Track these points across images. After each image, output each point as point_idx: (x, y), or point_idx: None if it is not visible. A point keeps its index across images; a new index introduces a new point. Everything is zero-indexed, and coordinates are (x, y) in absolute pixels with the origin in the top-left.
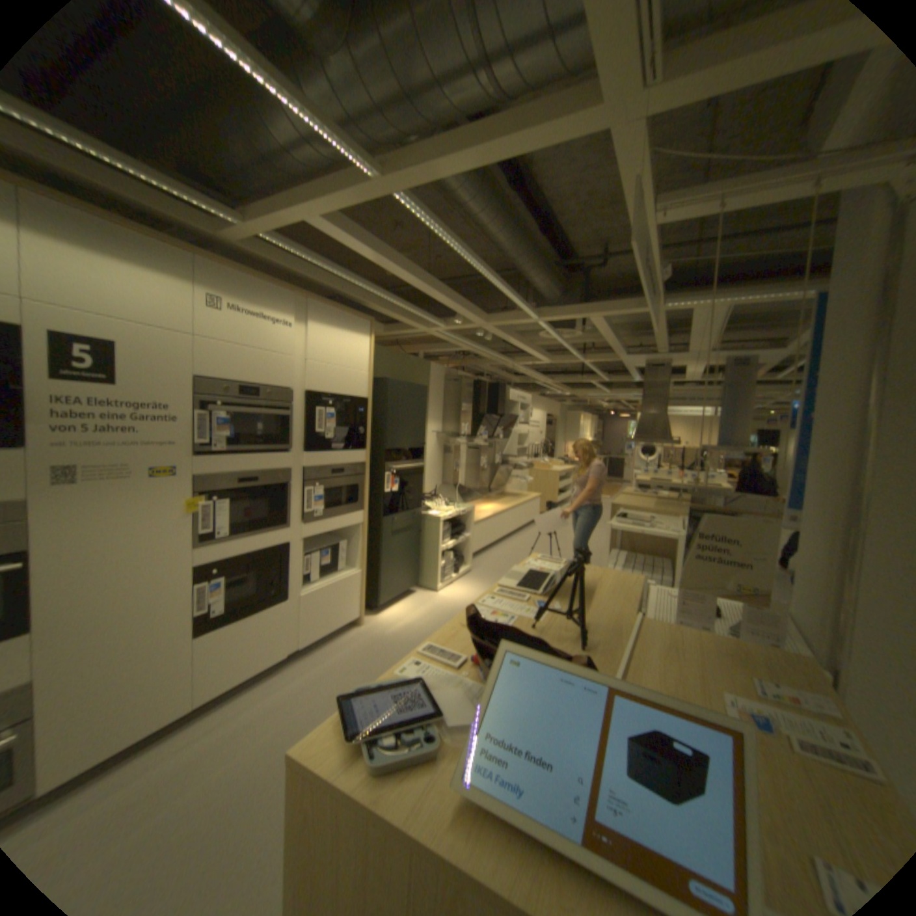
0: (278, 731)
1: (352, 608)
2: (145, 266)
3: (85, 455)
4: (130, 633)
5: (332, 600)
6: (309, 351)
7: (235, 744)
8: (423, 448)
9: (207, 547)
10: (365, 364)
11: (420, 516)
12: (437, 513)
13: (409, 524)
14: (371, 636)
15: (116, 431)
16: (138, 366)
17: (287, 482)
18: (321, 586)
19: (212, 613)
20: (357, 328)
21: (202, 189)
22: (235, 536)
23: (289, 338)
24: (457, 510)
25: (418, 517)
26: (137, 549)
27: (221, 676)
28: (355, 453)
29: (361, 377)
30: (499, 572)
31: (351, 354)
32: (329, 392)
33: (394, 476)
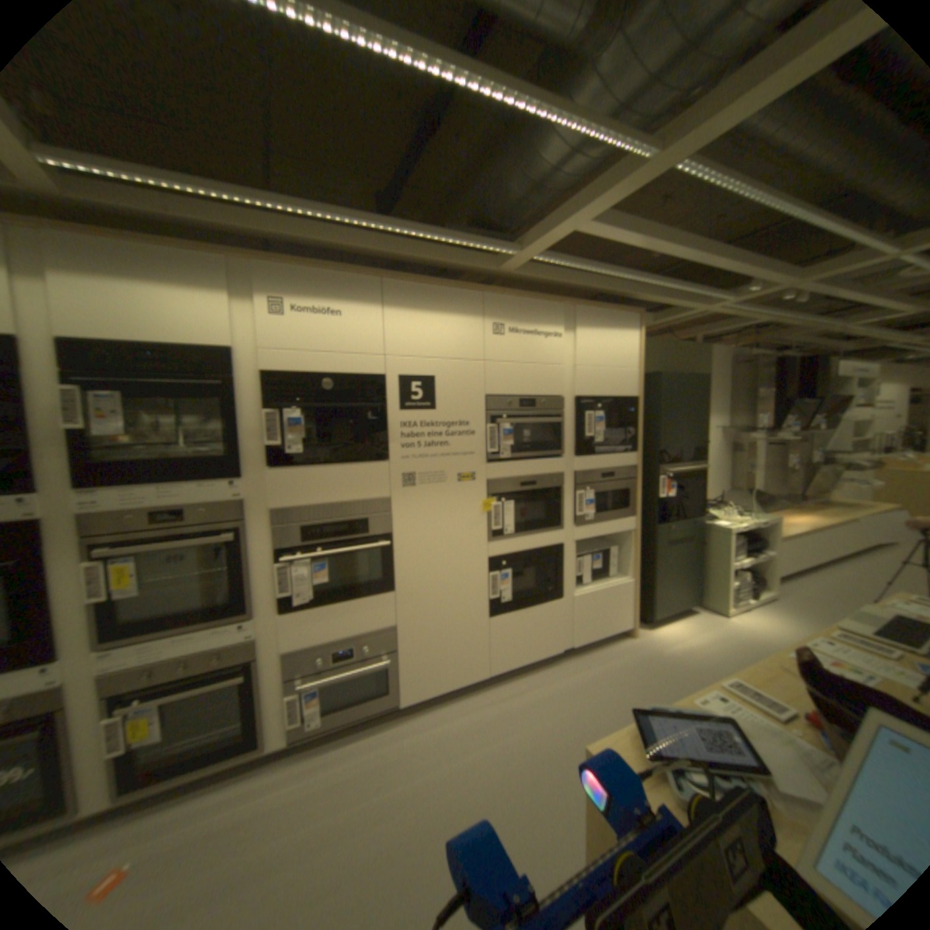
0: (561, 720)
1: (627, 618)
2: (452, 311)
3: (420, 464)
4: (450, 604)
5: (606, 605)
6: (578, 356)
7: (525, 718)
8: (707, 446)
9: (498, 541)
10: (636, 360)
11: (705, 526)
12: (728, 523)
13: (691, 534)
14: (649, 651)
15: (437, 445)
16: (449, 392)
17: (561, 486)
18: (595, 590)
19: (504, 599)
20: (626, 323)
21: (488, 233)
22: (519, 533)
23: (559, 347)
24: (757, 521)
25: (702, 526)
26: (452, 538)
27: (511, 655)
28: (627, 456)
29: (631, 374)
30: (828, 608)
31: (620, 352)
32: (598, 394)
33: (671, 479)
